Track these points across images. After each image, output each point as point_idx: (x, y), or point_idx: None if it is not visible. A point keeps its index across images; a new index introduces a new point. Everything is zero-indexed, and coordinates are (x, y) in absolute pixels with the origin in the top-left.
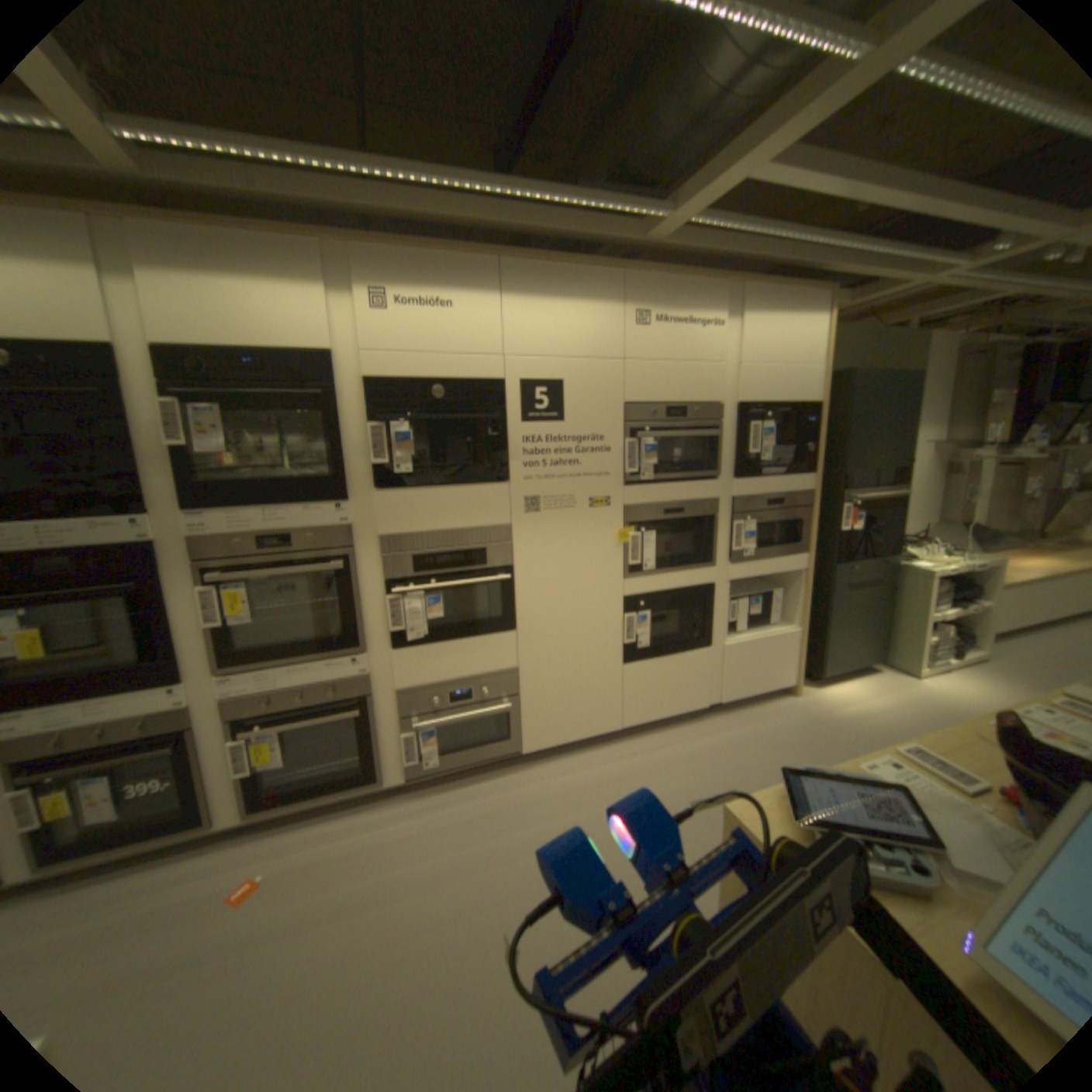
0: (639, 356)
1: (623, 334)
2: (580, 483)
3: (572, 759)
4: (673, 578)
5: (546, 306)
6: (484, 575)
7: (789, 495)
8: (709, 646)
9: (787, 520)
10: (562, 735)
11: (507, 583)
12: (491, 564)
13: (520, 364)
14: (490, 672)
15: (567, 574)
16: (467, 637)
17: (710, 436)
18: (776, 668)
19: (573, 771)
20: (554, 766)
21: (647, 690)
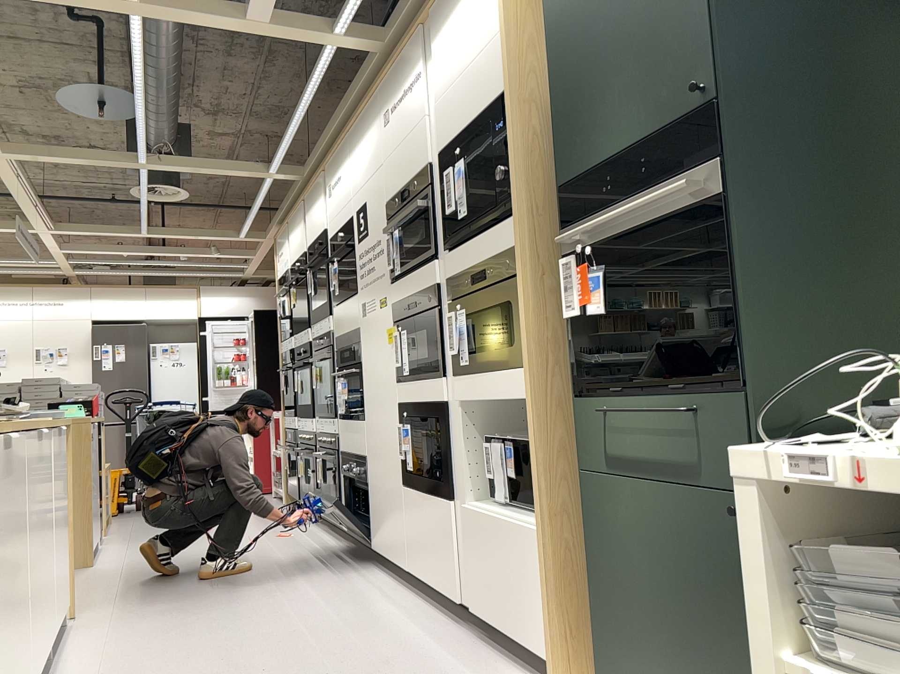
0: (387, 153)
1: (381, 140)
2: (376, 286)
3: (387, 579)
4: (420, 388)
5: (359, 148)
6: (354, 368)
7: (495, 261)
8: (451, 500)
9: (499, 304)
10: (384, 546)
11: (360, 377)
12: (354, 359)
13: (355, 199)
14: (359, 455)
15: (376, 373)
16: (353, 420)
17: (424, 207)
18: (522, 597)
19: (368, 581)
20: (378, 575)
21: (417, 533)
